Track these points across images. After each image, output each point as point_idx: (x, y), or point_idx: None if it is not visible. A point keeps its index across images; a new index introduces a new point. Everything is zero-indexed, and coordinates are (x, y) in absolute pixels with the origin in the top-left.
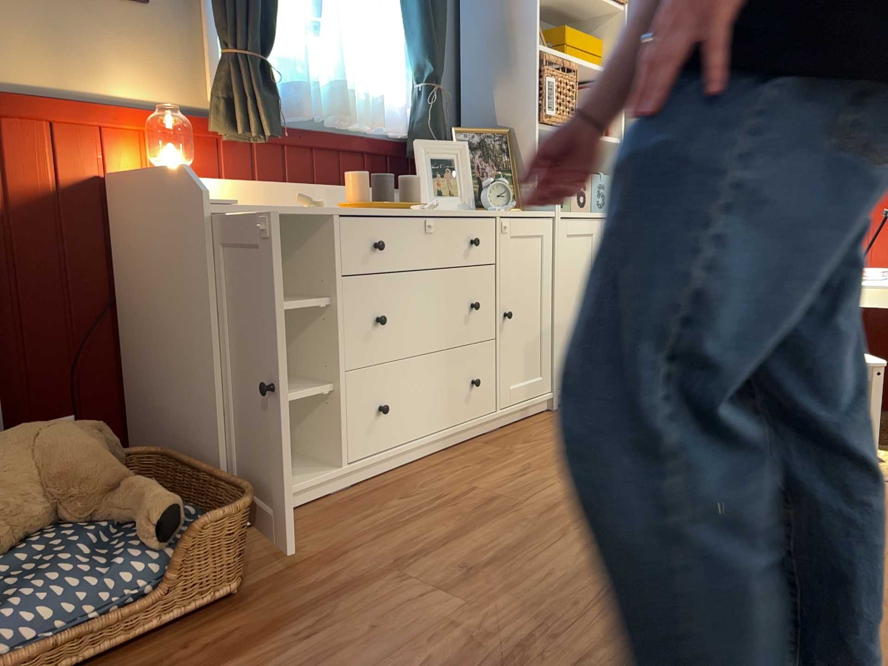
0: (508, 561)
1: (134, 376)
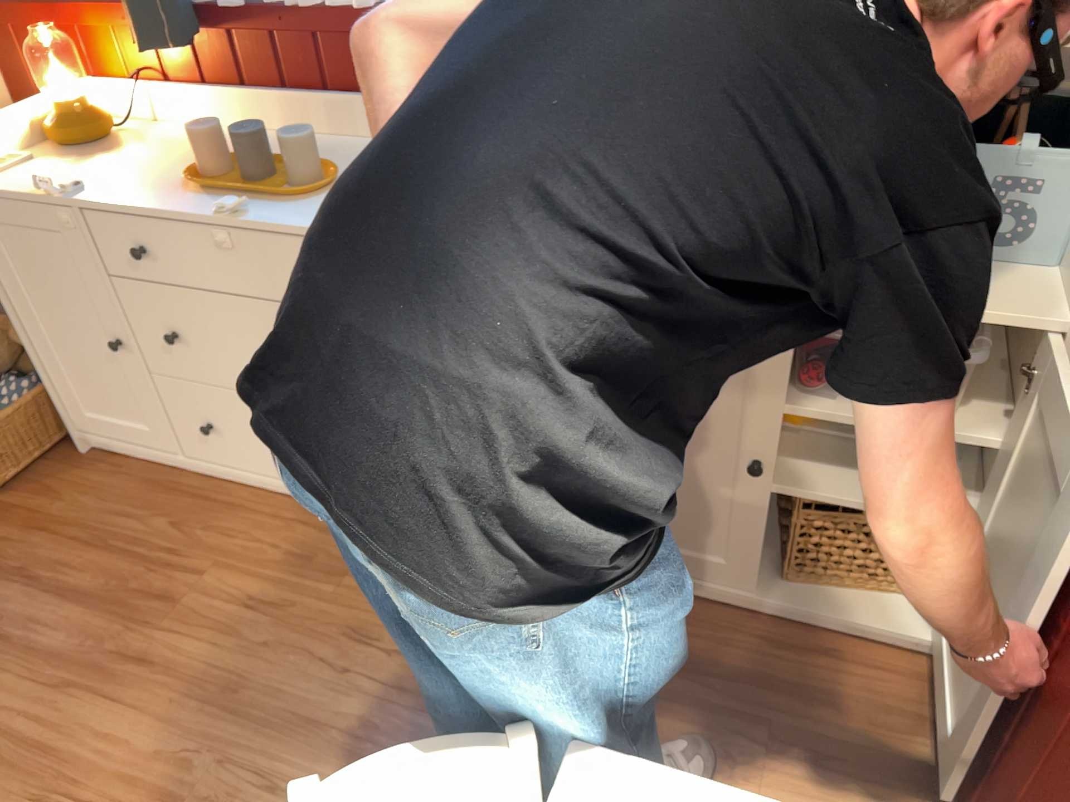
0: (4, 652)
1: None
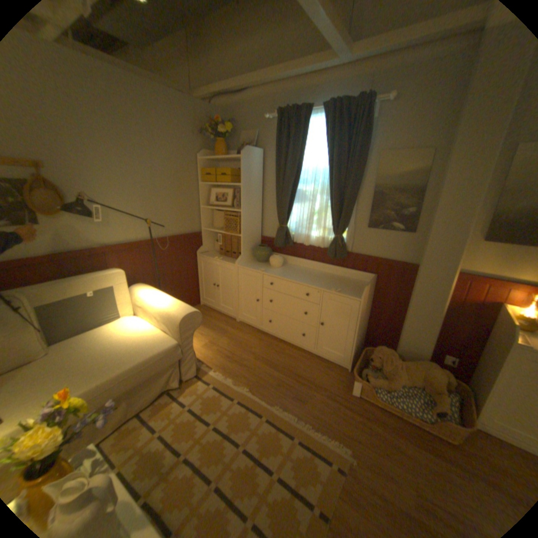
0: None
1: (481, 363)
